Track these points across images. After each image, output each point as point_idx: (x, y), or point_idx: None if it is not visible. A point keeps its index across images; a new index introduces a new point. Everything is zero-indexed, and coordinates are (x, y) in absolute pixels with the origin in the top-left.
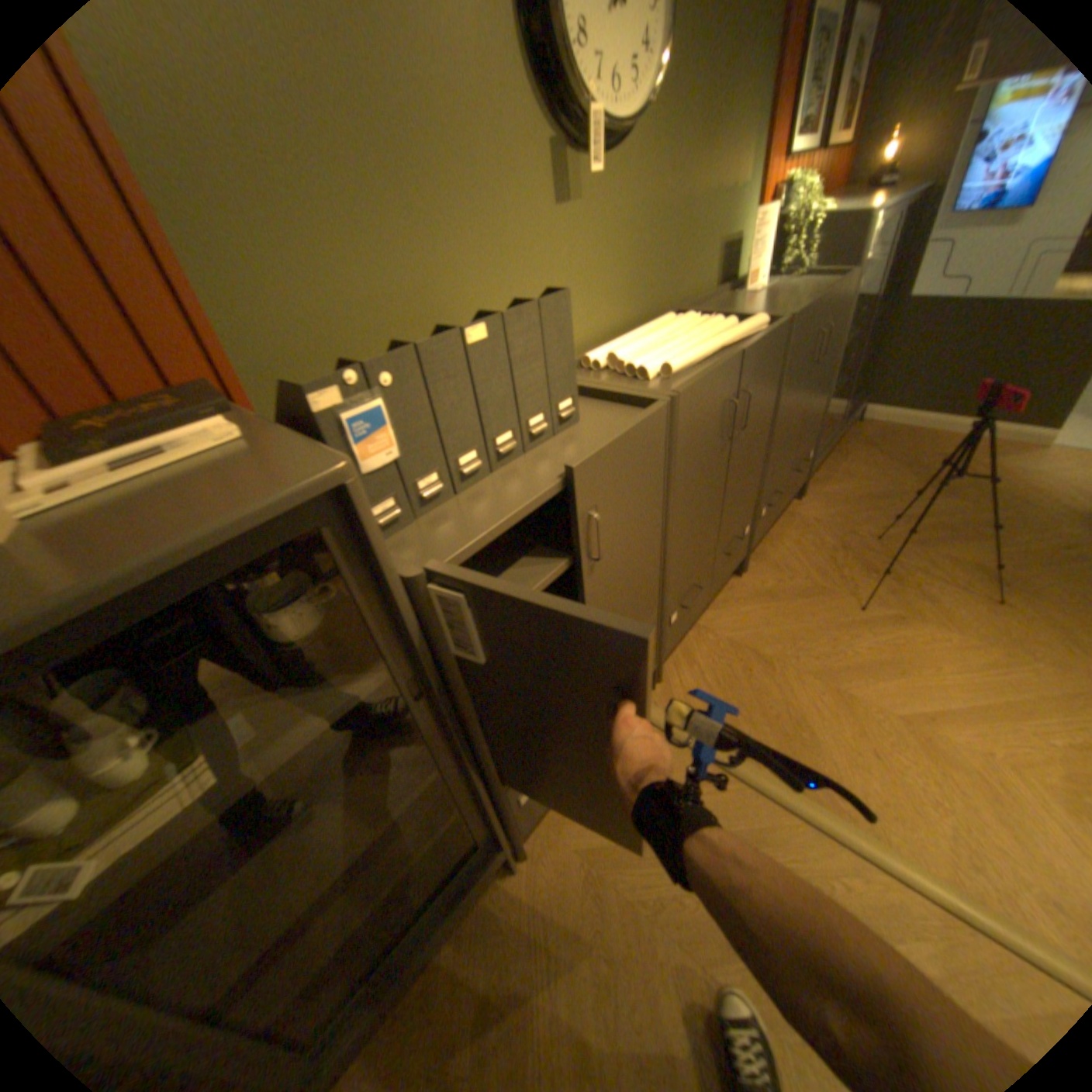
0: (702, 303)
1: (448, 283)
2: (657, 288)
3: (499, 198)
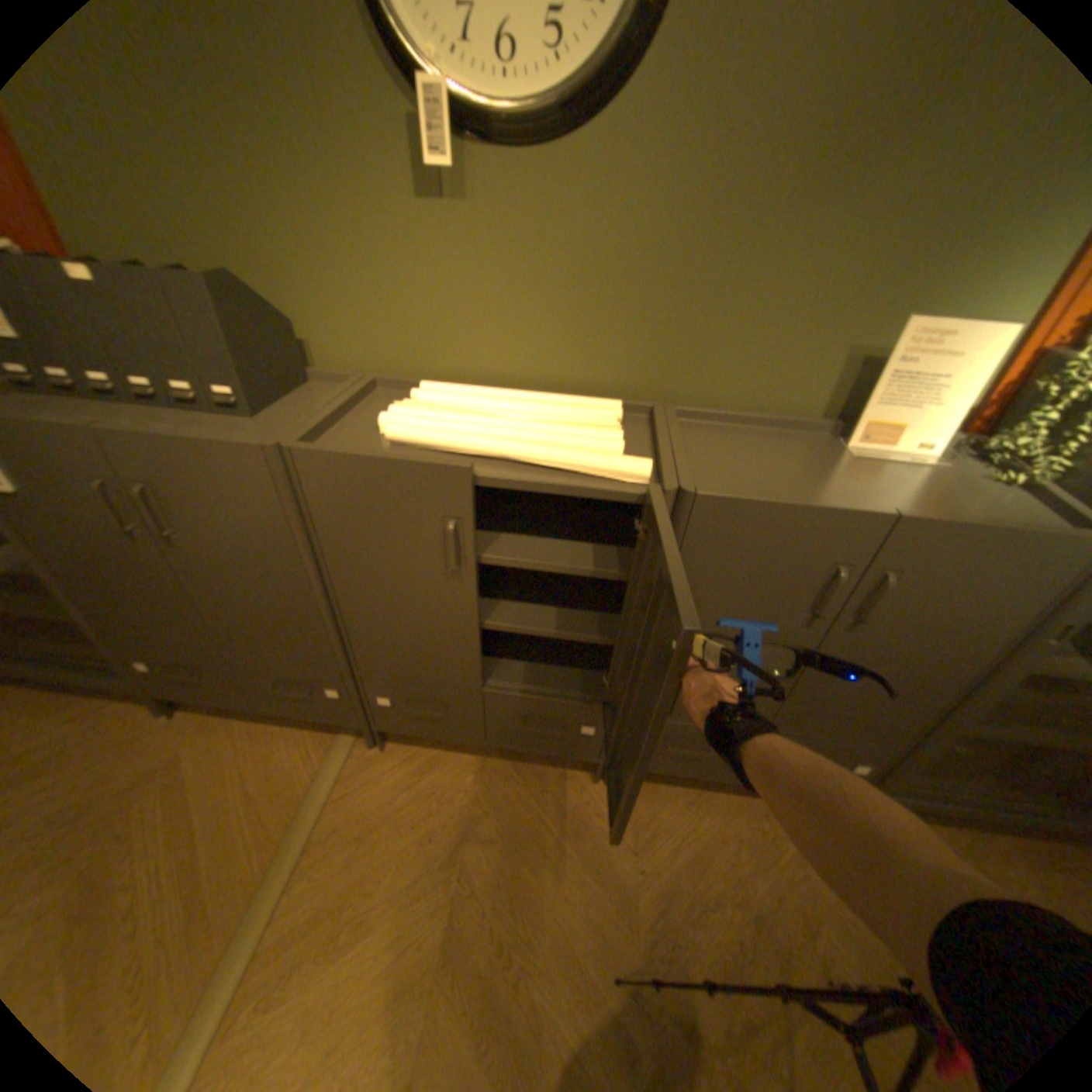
0: (729, 419)
1: (254, 240)
2: (631, 360)
3: (321, 170)
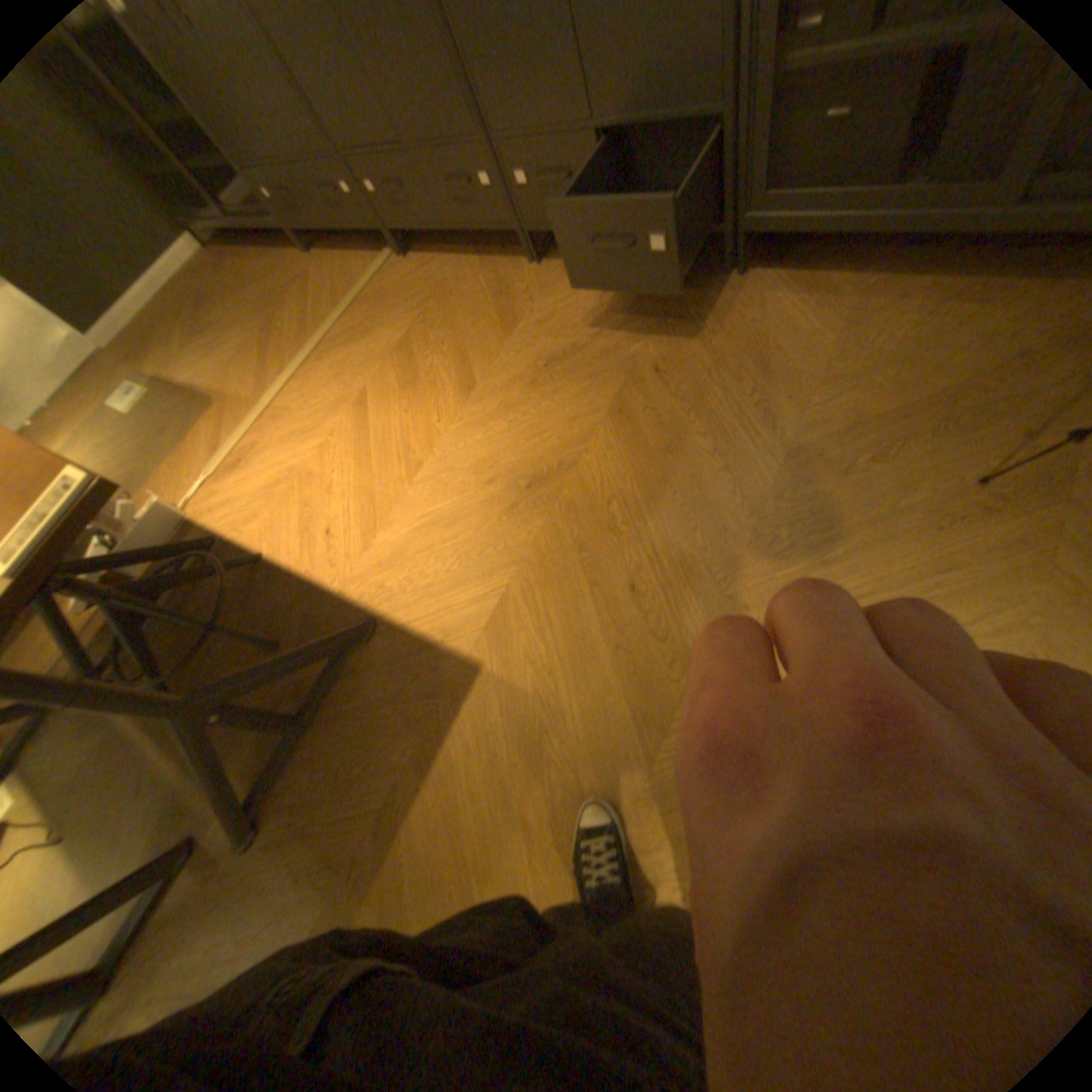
0: None
1: None
2: None
3: None
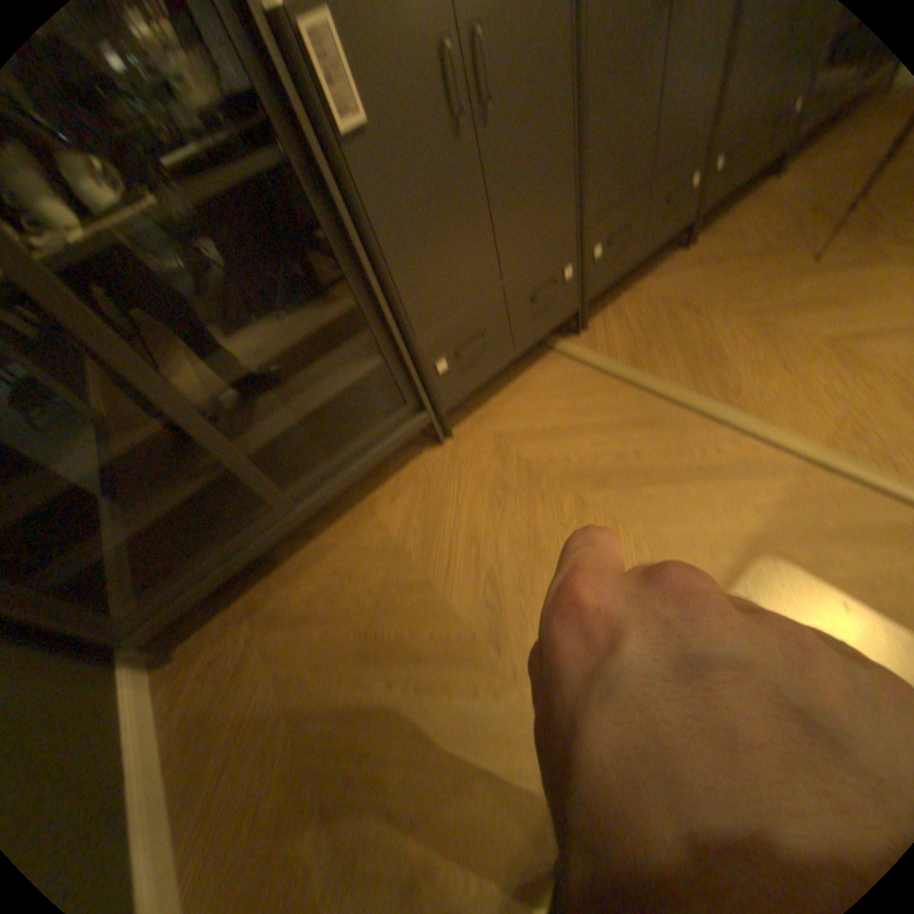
0: None
1: None
2: None
3: None
